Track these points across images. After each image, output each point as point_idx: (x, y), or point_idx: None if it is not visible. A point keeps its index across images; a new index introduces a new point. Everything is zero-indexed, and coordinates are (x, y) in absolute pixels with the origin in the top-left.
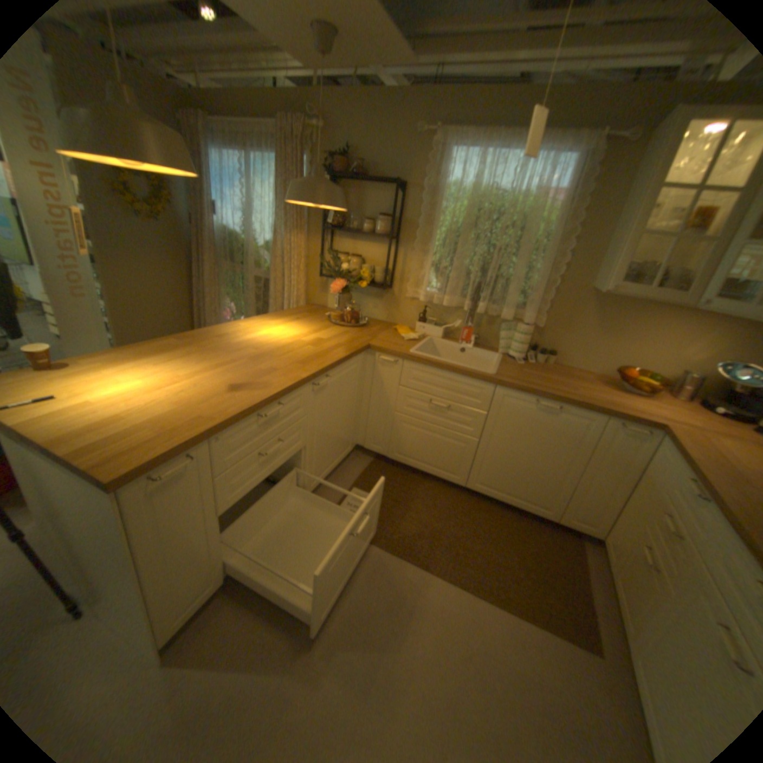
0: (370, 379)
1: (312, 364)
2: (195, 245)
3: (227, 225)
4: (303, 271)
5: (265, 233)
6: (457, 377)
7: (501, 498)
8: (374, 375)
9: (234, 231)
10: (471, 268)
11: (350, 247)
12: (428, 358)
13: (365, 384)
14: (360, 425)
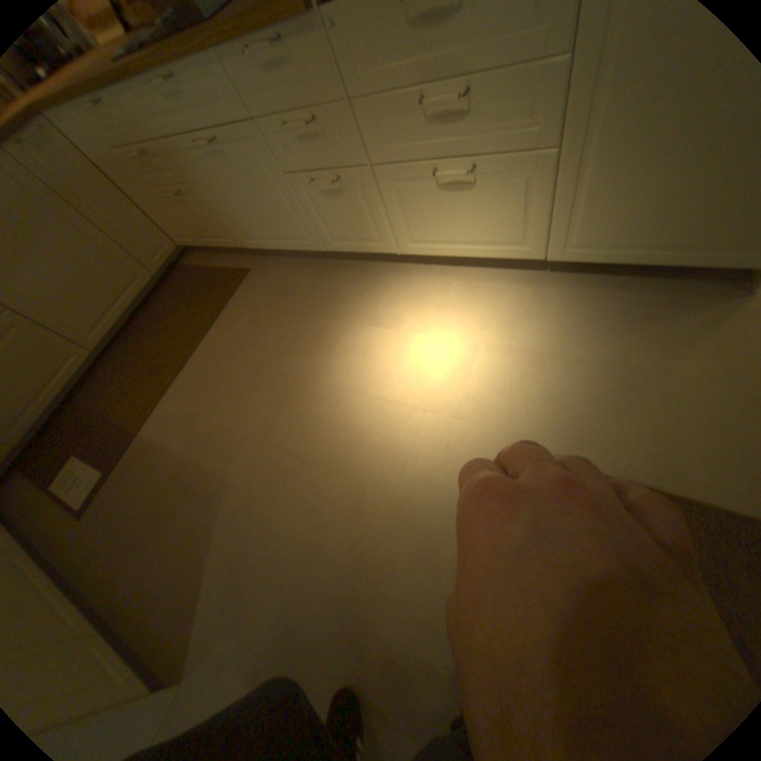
0: None
1: None
2: None
3: None
4: None
5: None
6: None
7: (113, 316)
8: None
9: None
10: None
11: None
12: None
13: None
14: None
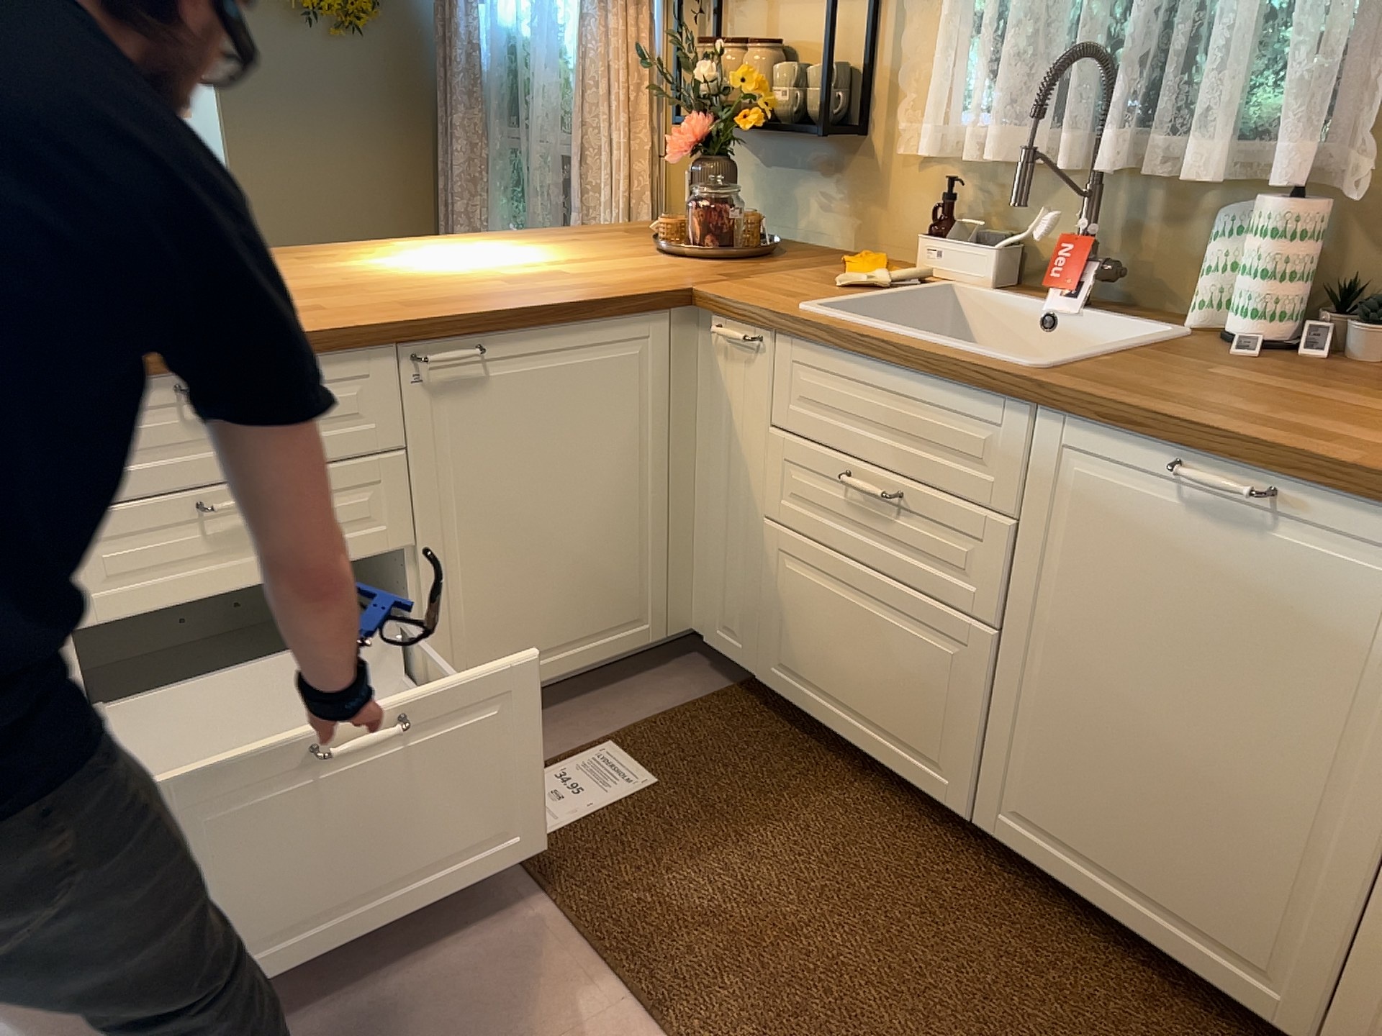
0: (710, 406)
1: (437, 307)
2: (447, 88)
3: (512, 26)
4: (647, 116)
5: (582, 28)
6: (919, 382)
7: (1087, 886)
8: (714, 389)
9: (523, 39)
10: (1096, 10)
11: (760, 22)
12: (845, 320)
13: (699, 423)
14: (695, 564)
